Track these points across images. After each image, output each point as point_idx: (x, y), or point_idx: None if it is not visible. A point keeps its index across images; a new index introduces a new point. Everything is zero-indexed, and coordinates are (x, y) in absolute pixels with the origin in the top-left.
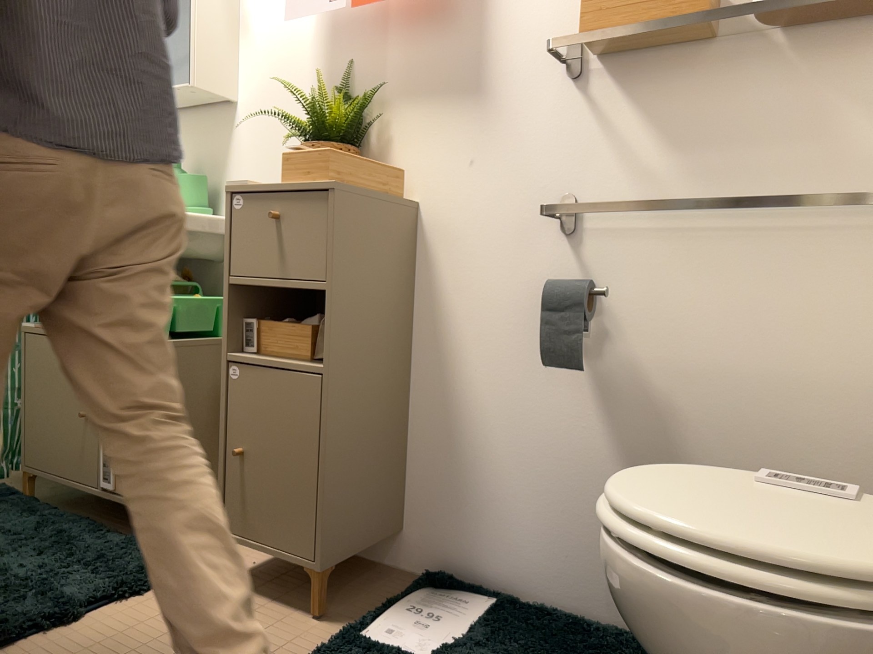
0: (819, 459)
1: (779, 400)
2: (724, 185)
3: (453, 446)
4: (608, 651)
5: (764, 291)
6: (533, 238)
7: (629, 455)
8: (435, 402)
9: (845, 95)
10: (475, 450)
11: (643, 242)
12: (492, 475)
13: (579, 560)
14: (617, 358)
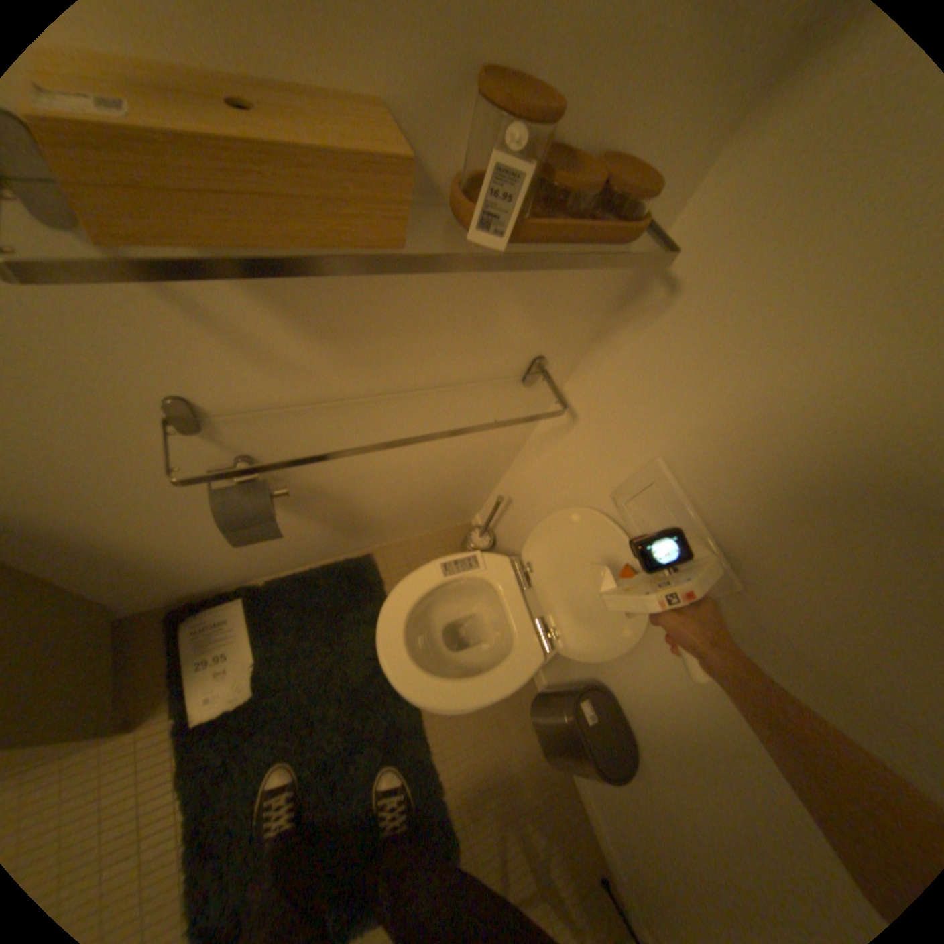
0: (436, 481)
1: (418, 469)
2: (385, 366)
3: (132, 569)
4: (336, 595)
5: (414, 427)
6: (131, 439)
7: (315, 517)
8: (79, 563)
9: (510, 287)
10: (161, 562)
11: (299, 418)
12: (192, 562)
13: (289, 556)
14: (292, 486)
